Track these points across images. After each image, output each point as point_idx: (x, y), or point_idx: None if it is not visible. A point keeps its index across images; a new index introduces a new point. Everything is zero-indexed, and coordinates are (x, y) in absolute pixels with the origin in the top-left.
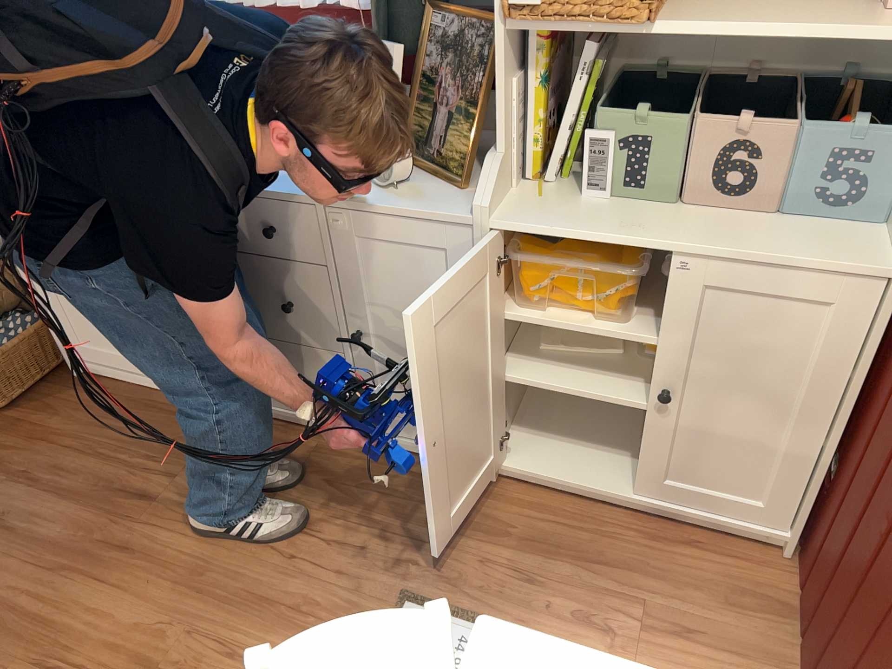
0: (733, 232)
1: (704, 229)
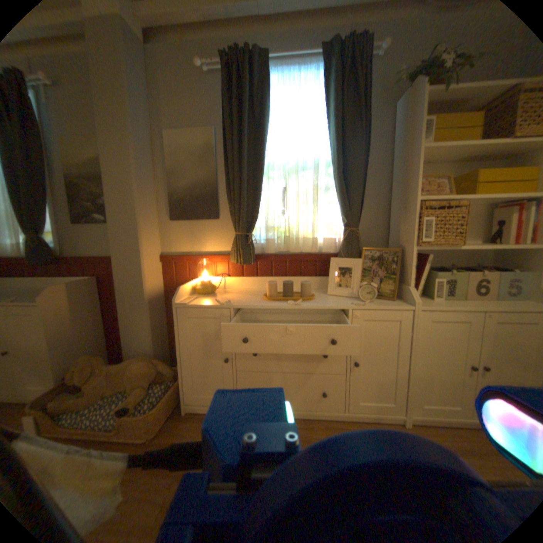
0: (495, 305)
1: (486, 305)
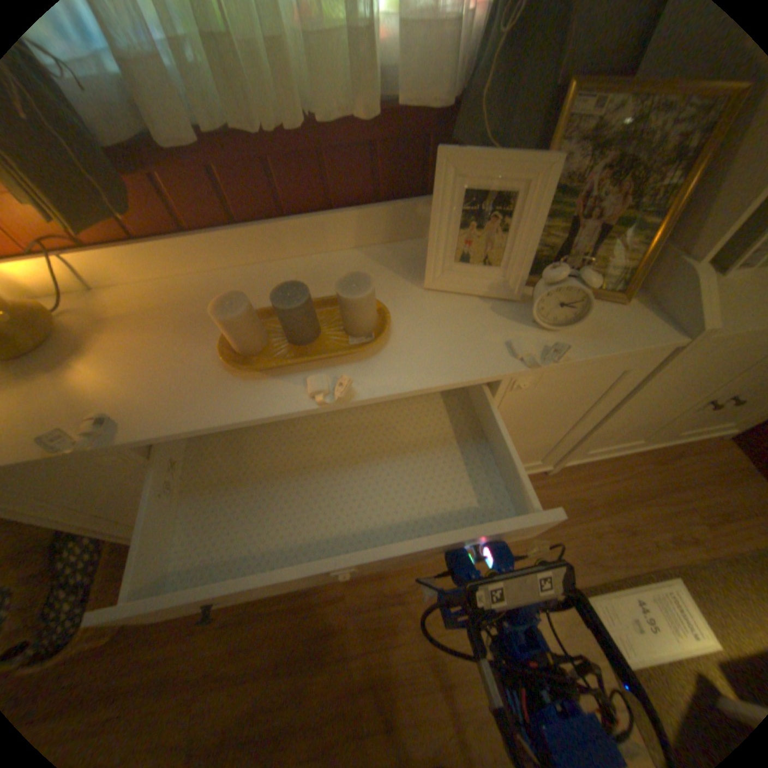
0: None
1: None
